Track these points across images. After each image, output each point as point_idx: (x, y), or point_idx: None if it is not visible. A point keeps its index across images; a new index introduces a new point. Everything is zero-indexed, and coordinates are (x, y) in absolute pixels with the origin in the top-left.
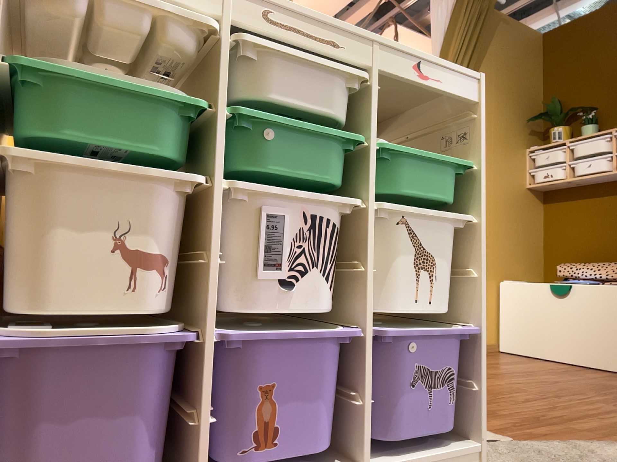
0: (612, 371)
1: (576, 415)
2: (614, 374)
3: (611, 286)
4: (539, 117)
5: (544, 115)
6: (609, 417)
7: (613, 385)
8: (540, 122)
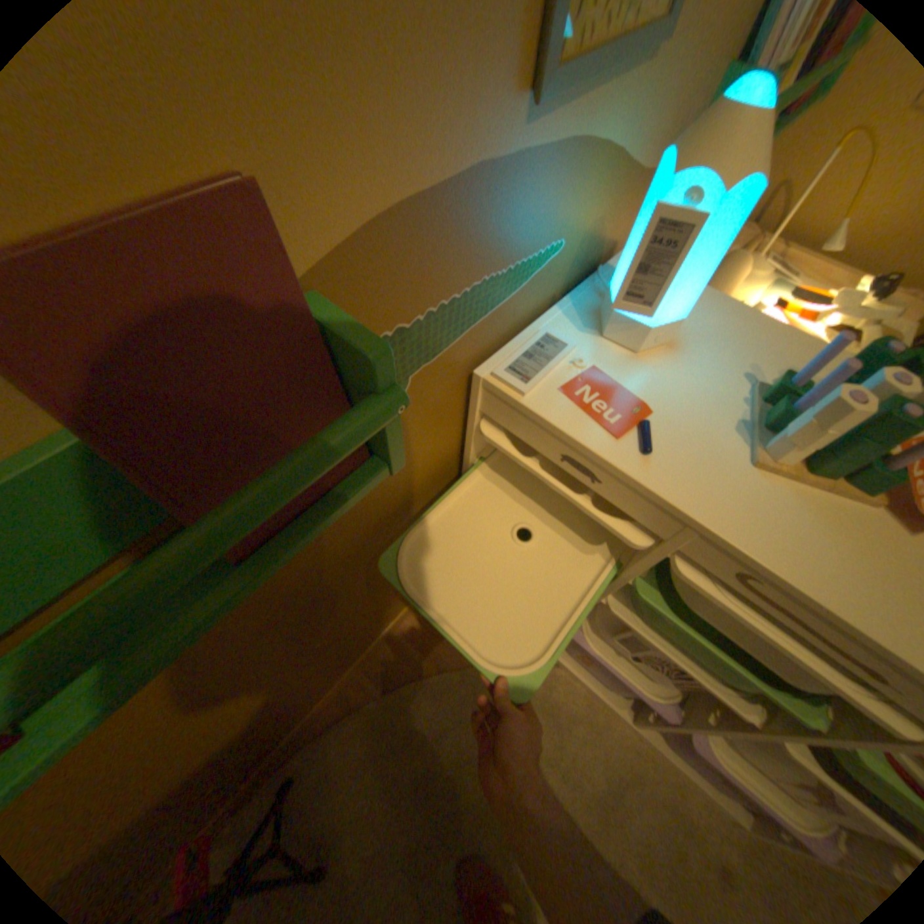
0: None
1: None
2: None
3: None
4: None
5: None
6: None
7: None
8: None
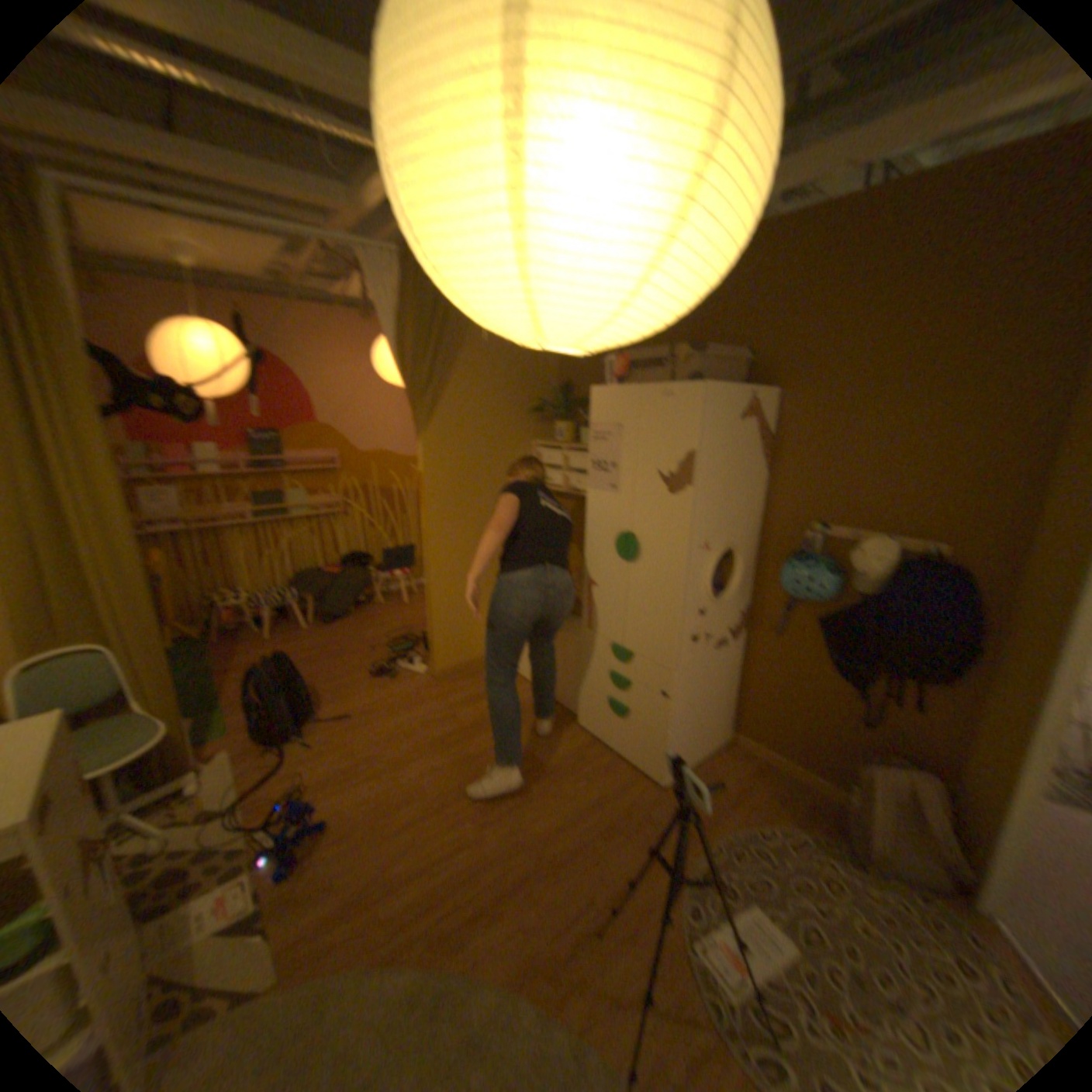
0: (567, 713)
1: (415, 882)
2: (564, 721)
3: (571, 639)
4: (550, 407)
5: (553, 408)
6: (445, 880)
7: (535, 761)
8: (551, 414)
